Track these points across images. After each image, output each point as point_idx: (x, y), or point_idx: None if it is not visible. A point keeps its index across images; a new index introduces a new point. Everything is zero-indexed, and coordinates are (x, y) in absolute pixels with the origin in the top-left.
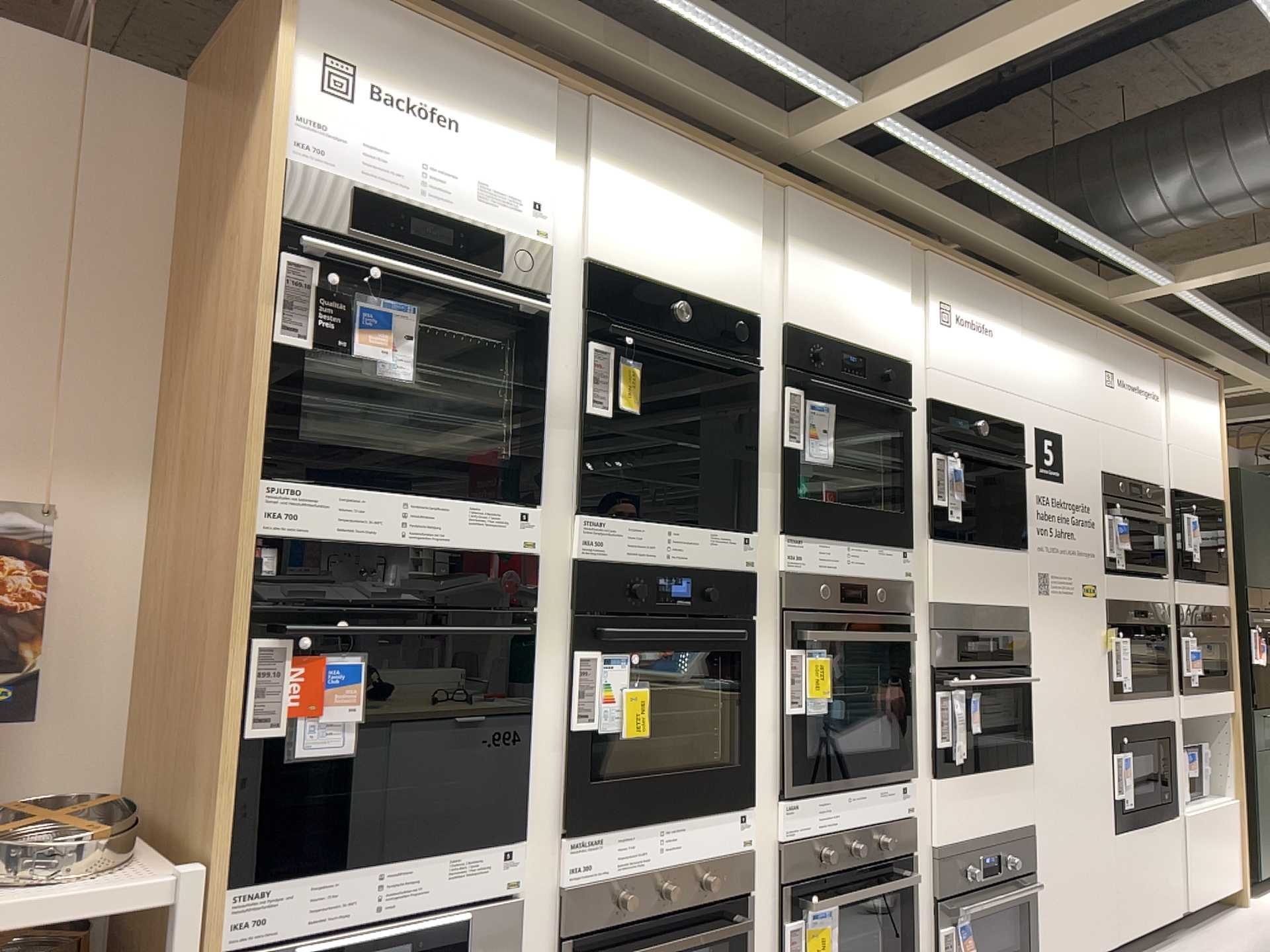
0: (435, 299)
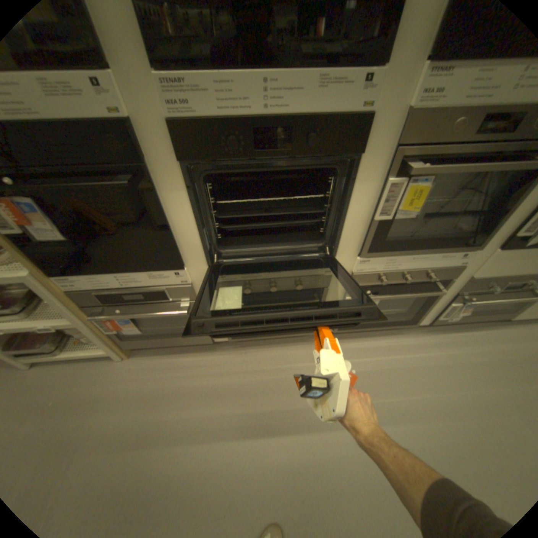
0: None
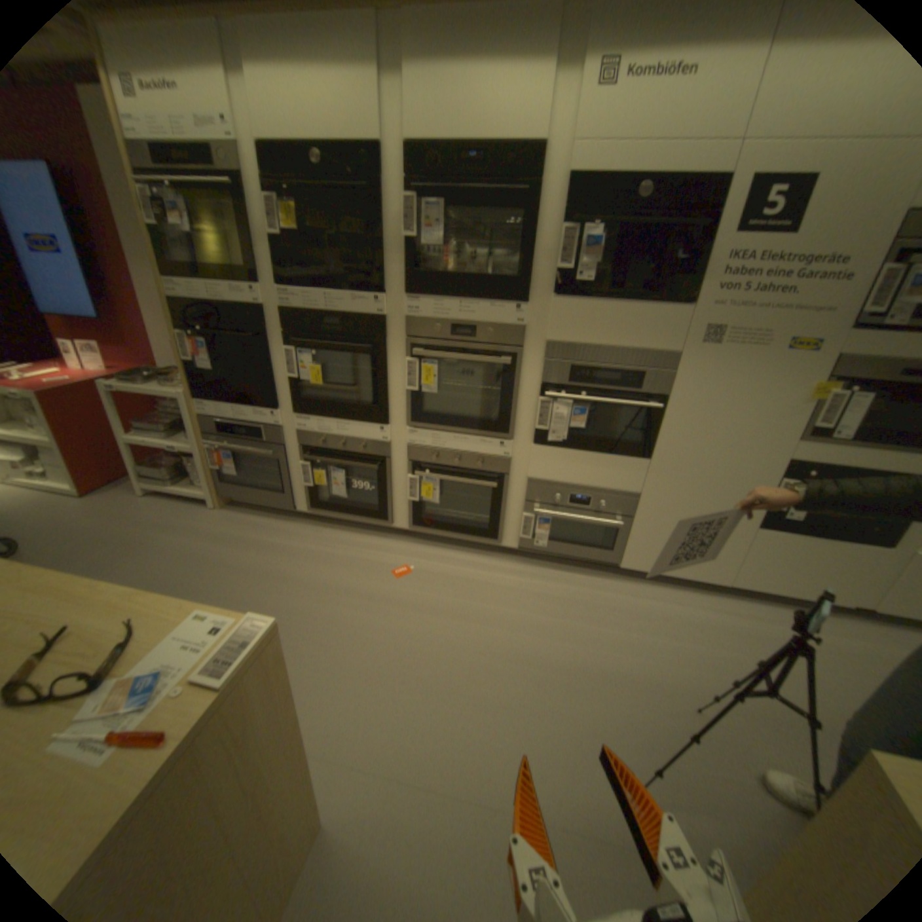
0: (186, 188)
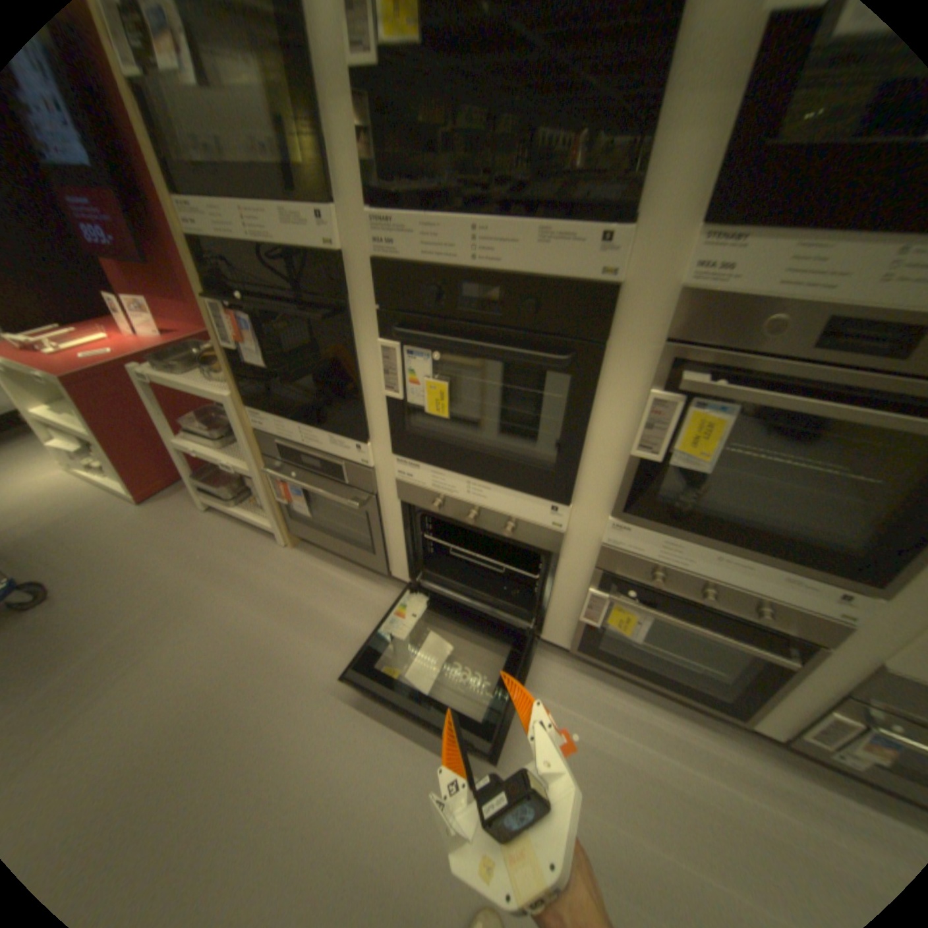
0: None
